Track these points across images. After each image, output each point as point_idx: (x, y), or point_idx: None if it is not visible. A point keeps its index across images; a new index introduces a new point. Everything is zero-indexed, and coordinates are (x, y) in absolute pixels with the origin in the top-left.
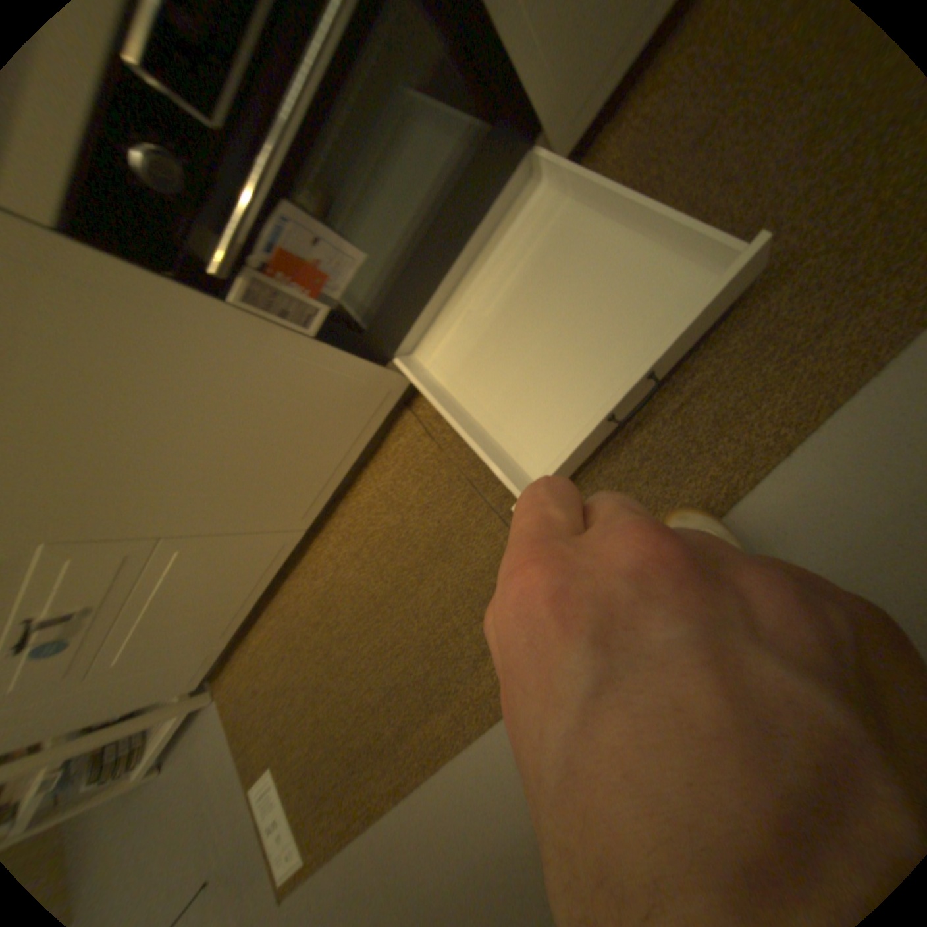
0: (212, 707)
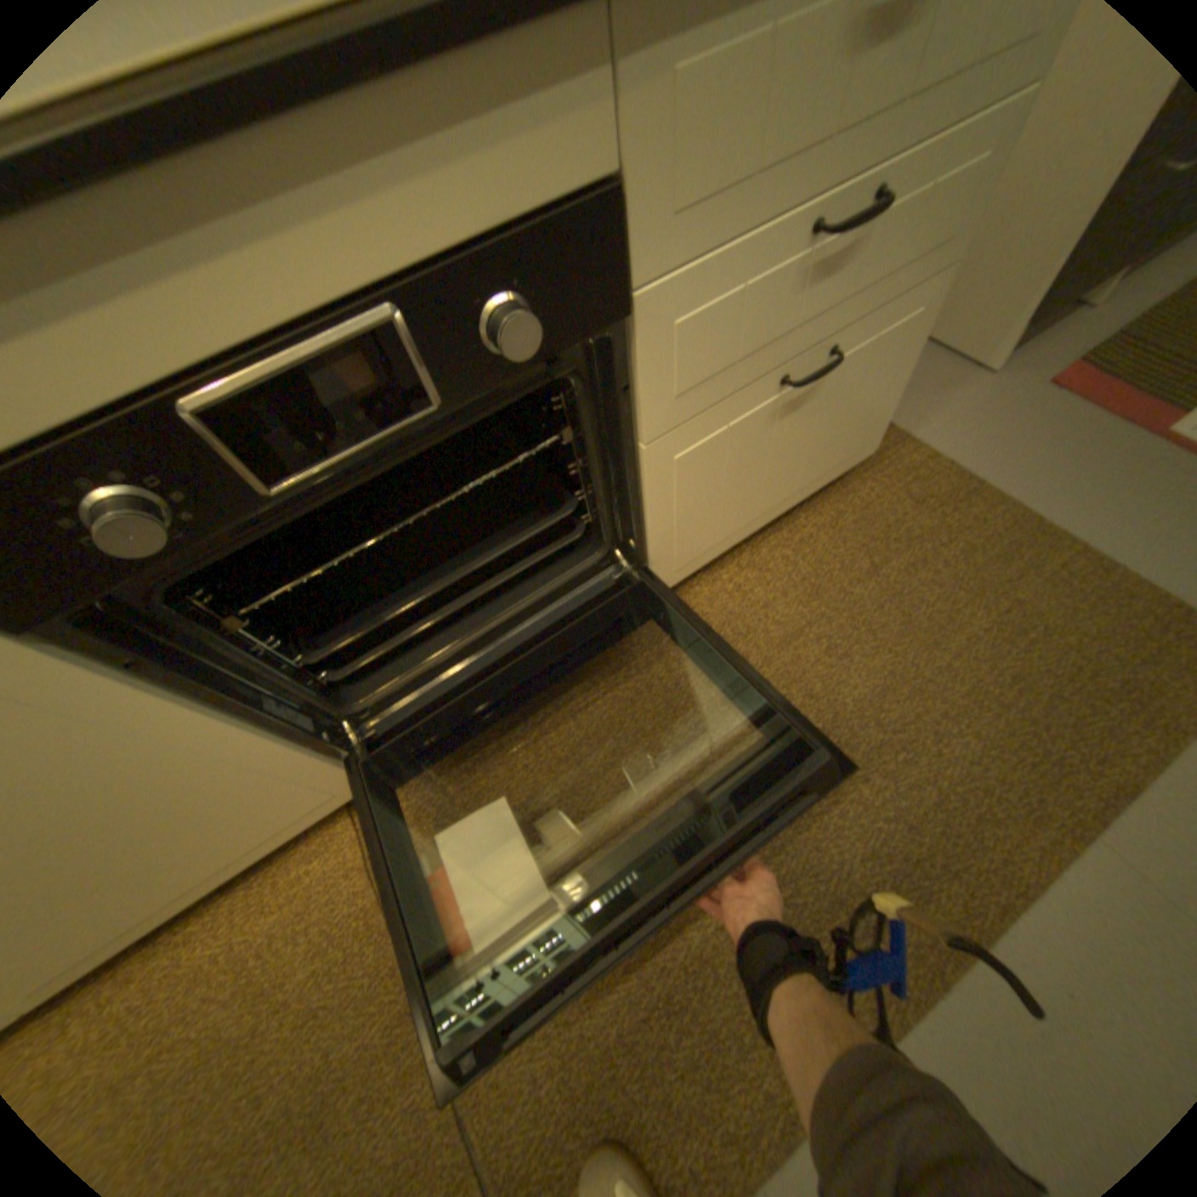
0: None
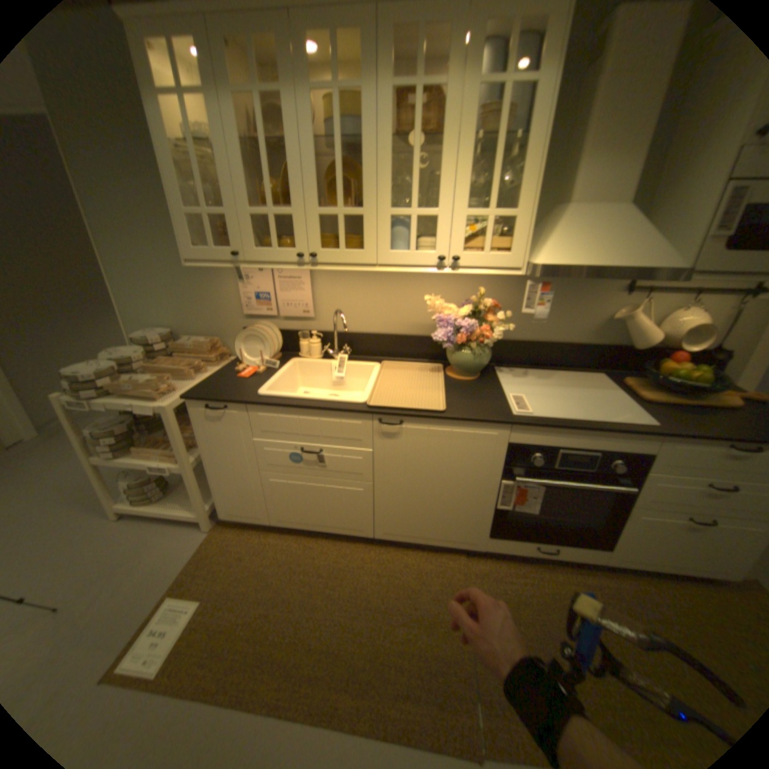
0: (201, 535)
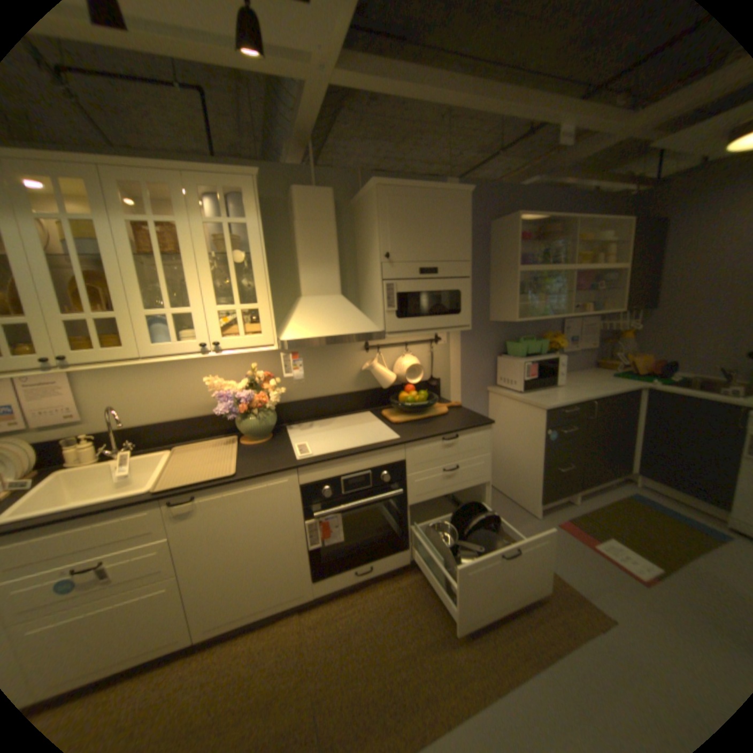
0: None
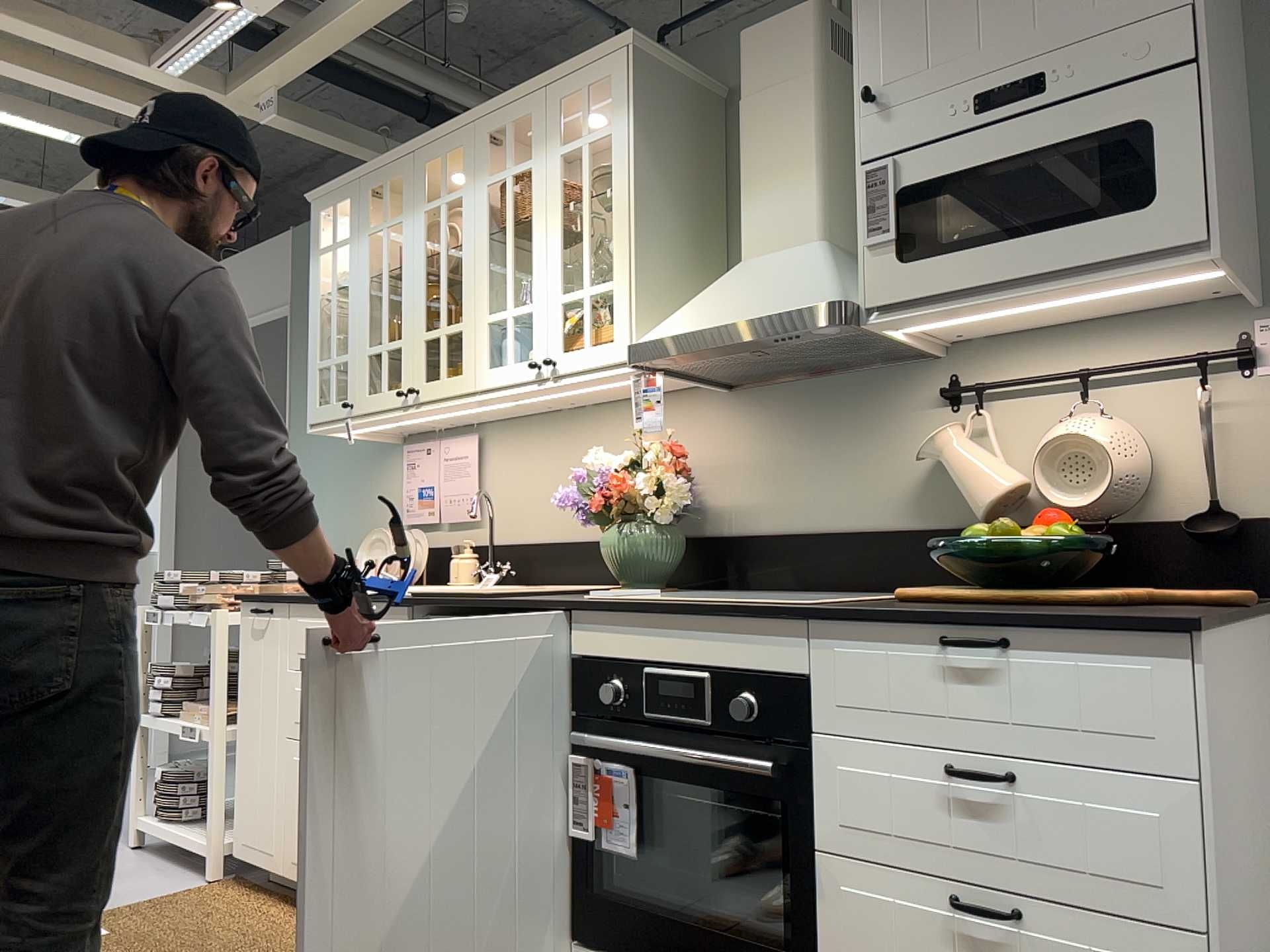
0: (201, 881)
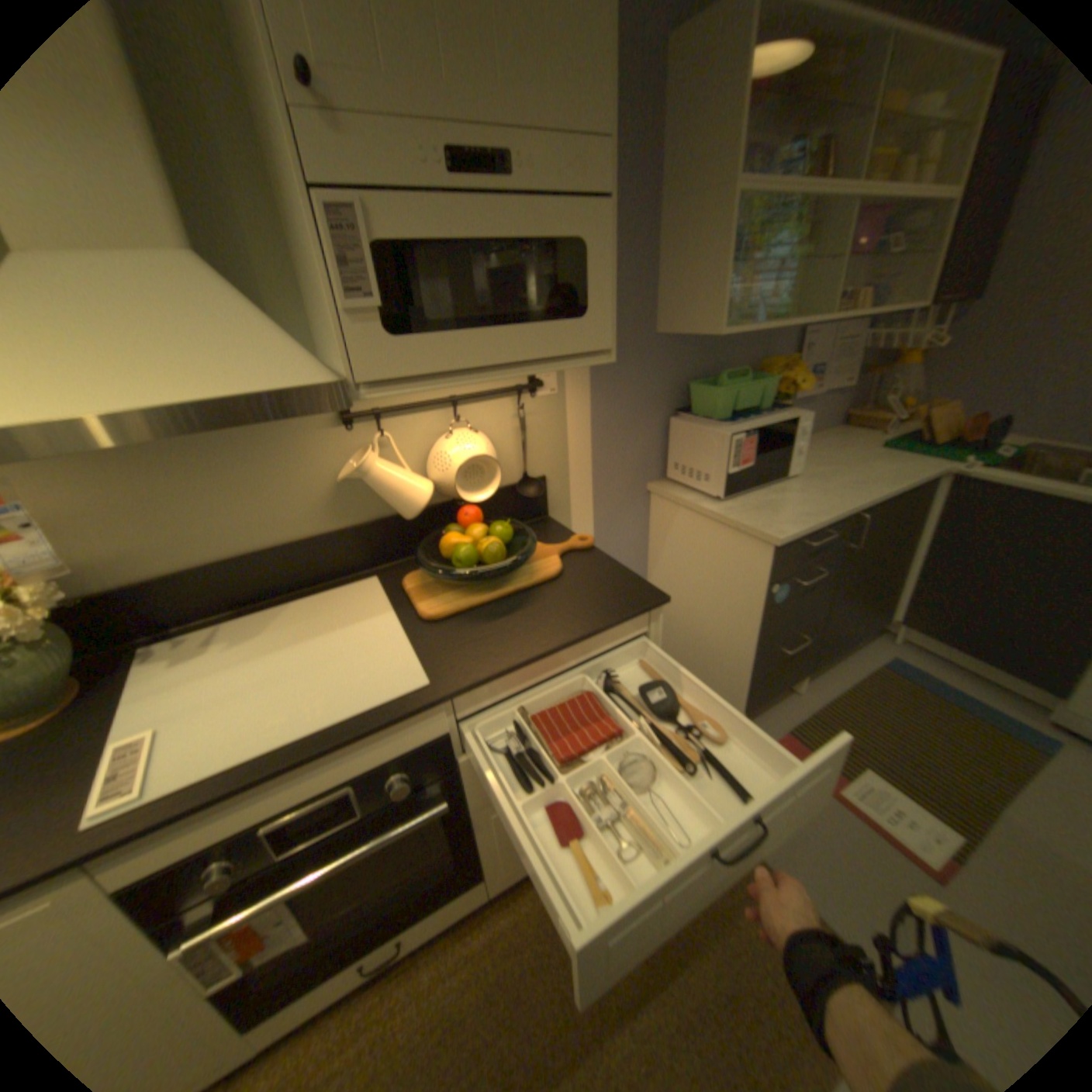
0: None
